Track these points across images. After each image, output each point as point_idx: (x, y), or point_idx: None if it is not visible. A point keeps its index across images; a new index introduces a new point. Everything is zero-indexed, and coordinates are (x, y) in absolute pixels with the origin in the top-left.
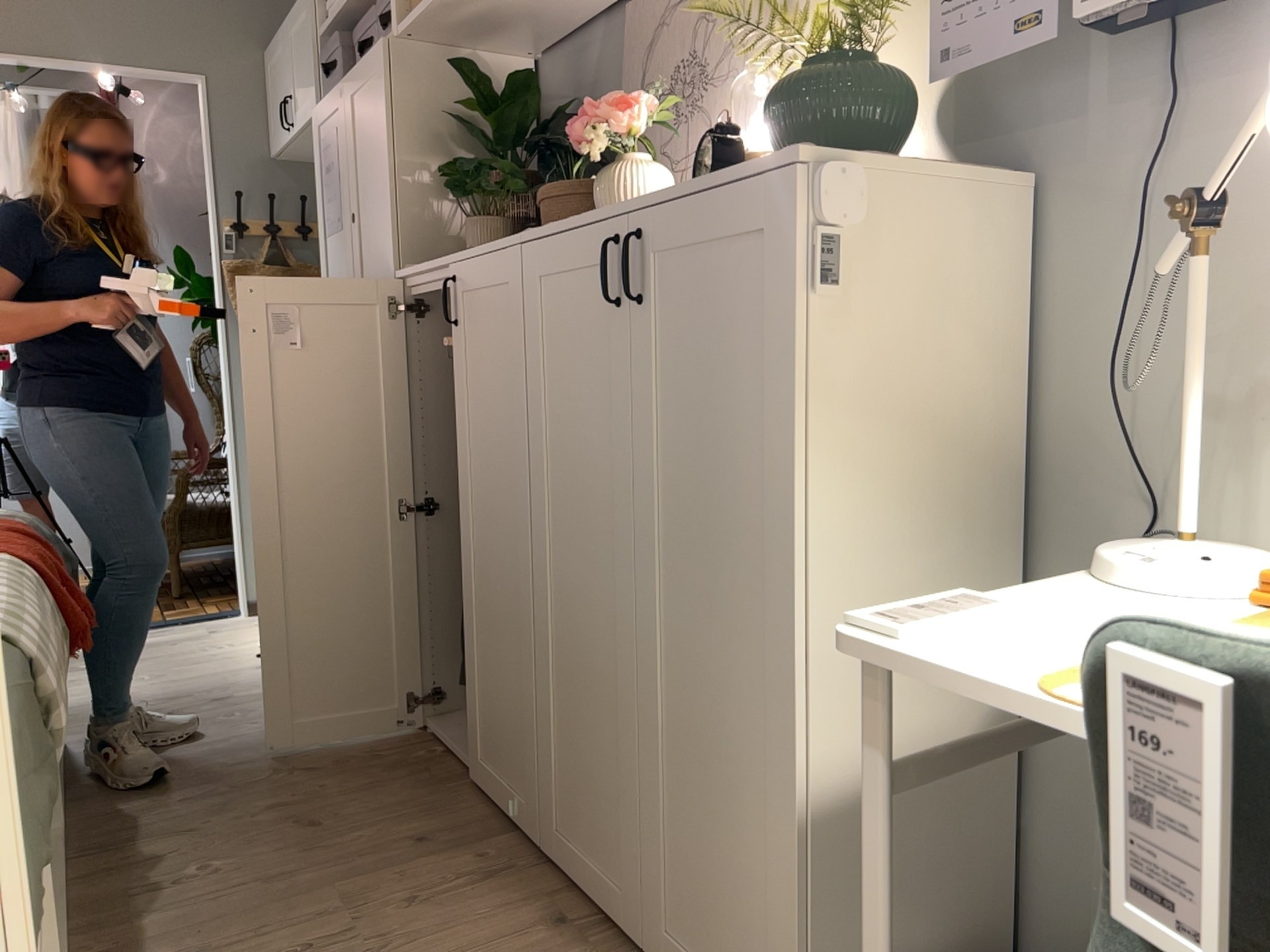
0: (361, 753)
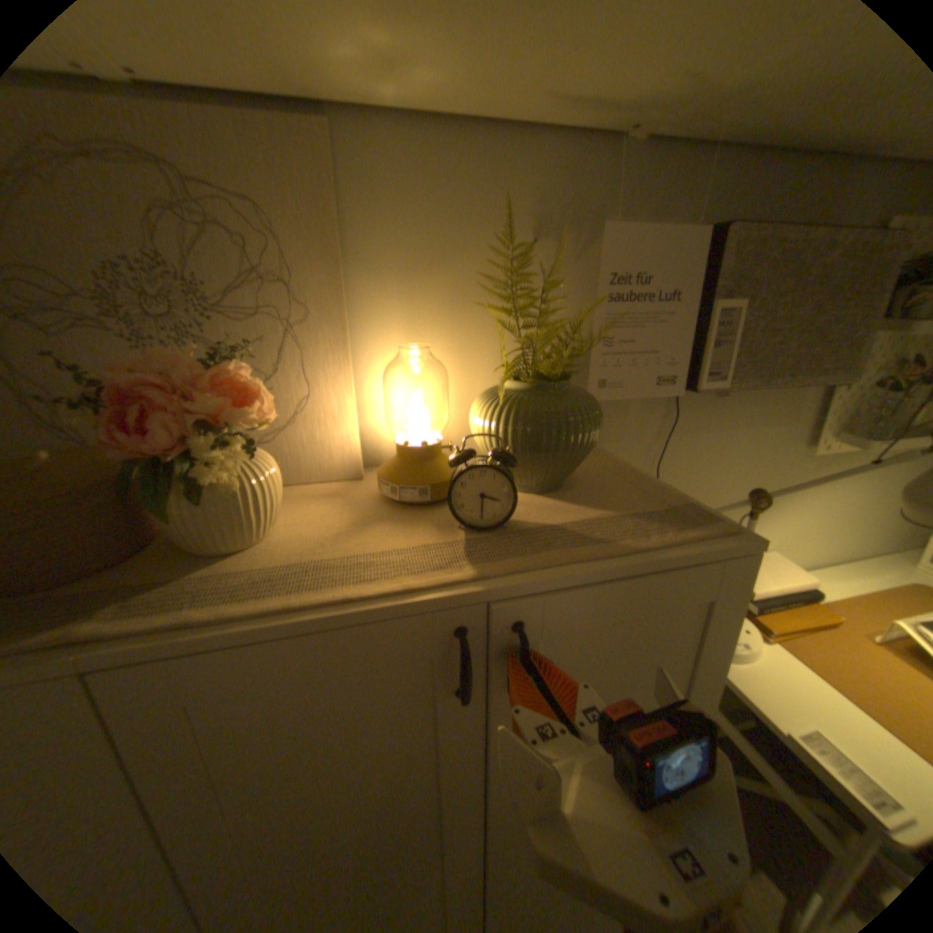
0: None
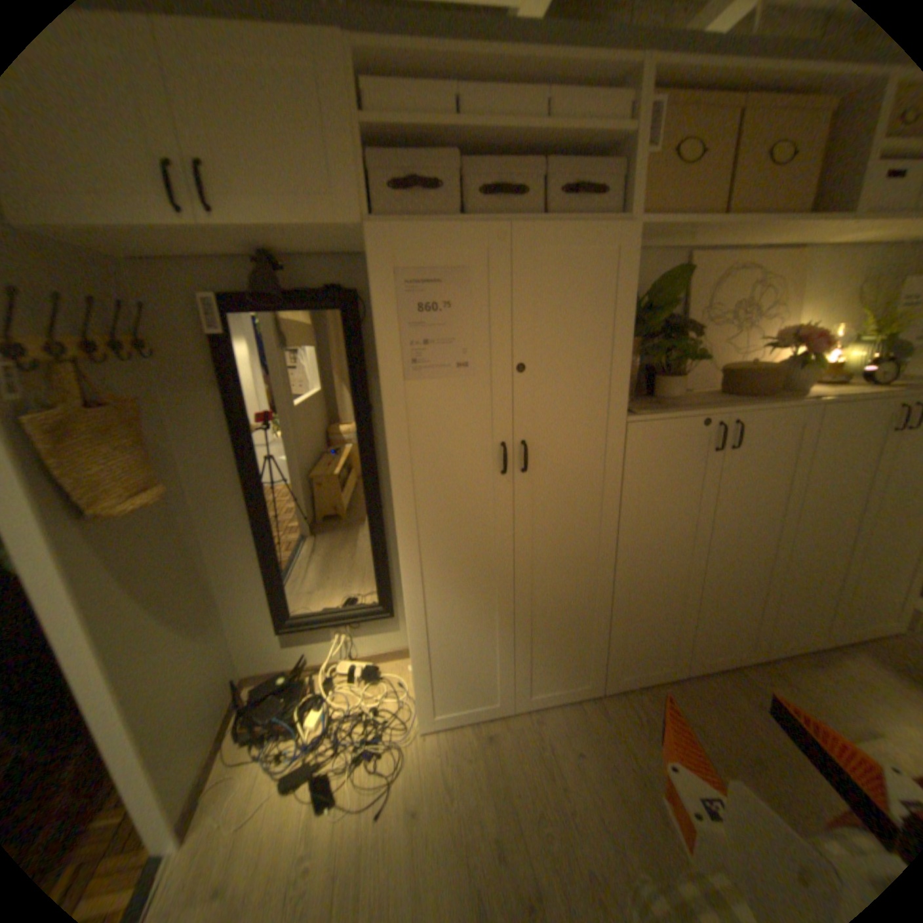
0: (639, 732)
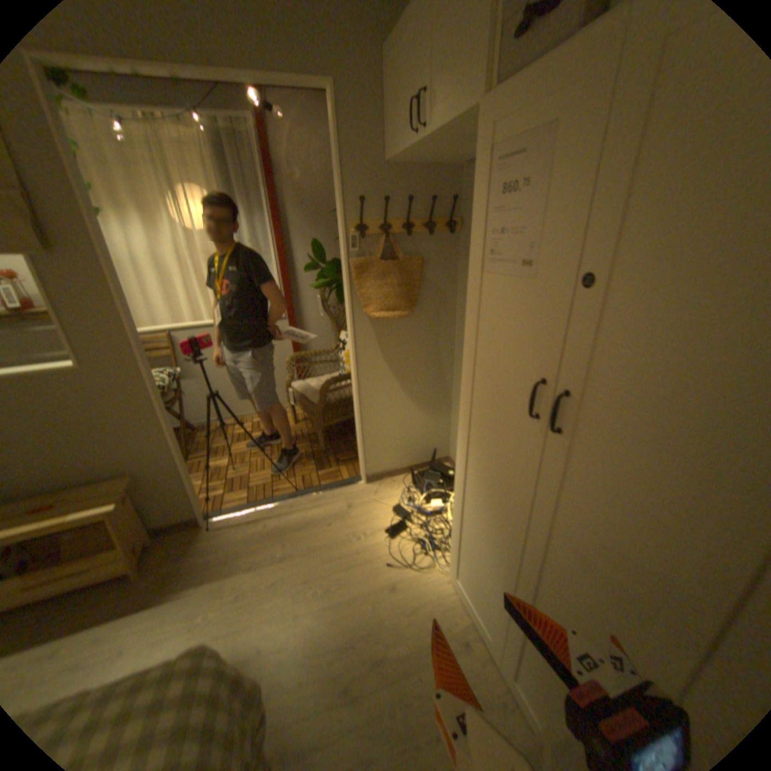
0: None
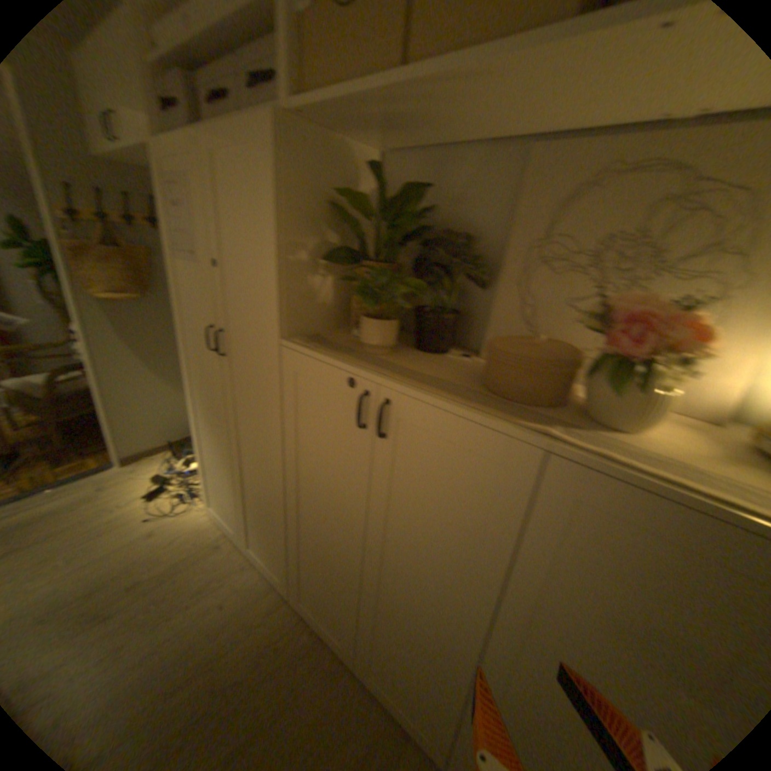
0: (262, 646)
